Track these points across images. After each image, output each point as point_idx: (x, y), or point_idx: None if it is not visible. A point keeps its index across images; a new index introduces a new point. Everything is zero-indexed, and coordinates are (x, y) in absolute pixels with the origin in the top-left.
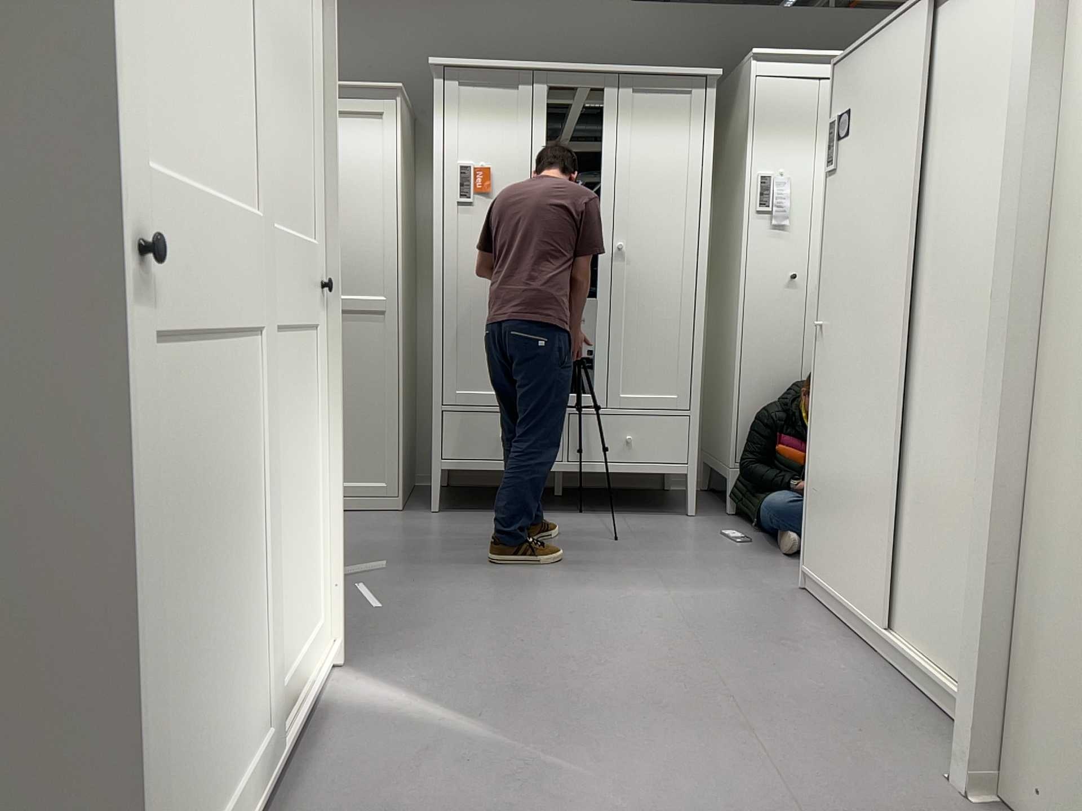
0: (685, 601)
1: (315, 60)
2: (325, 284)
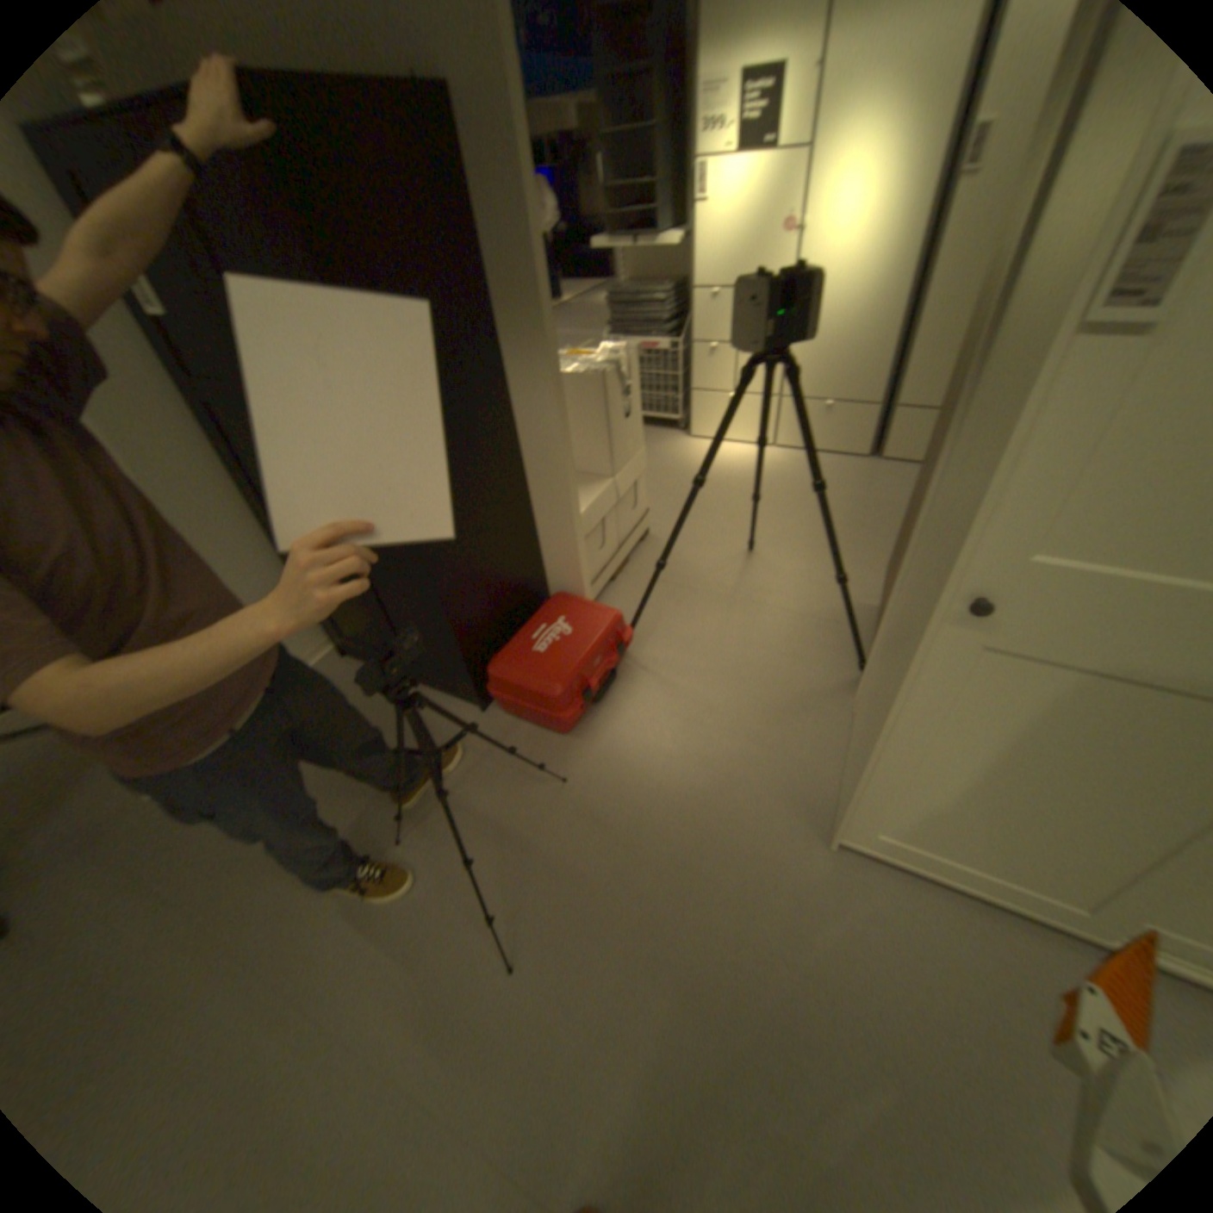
0: None
1: None
2: None
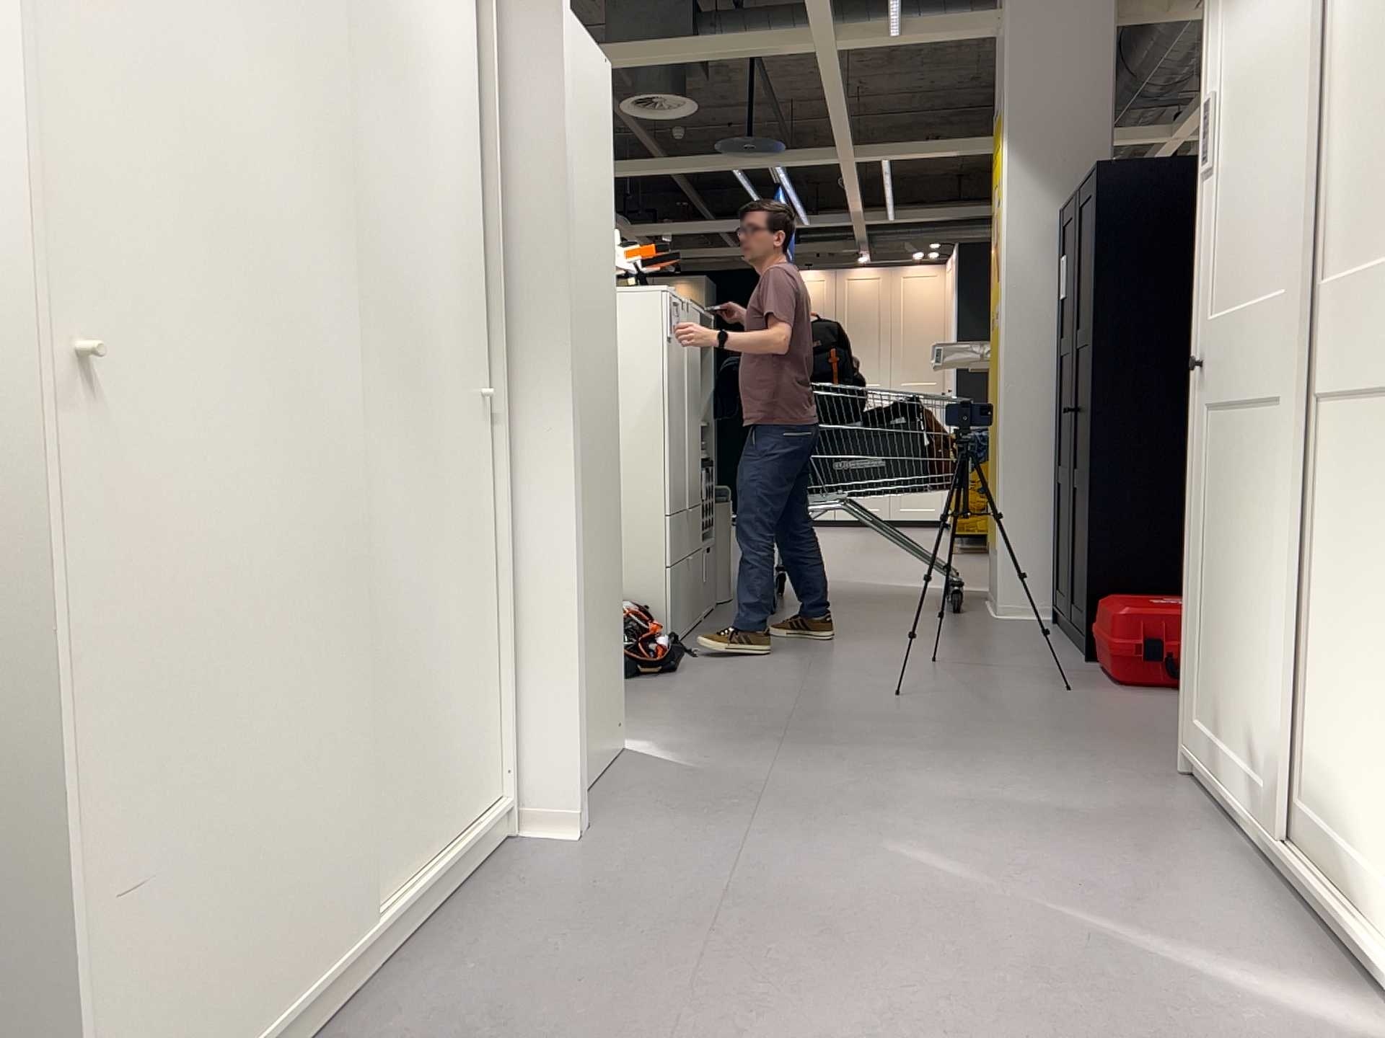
0: None
1: None
2: None
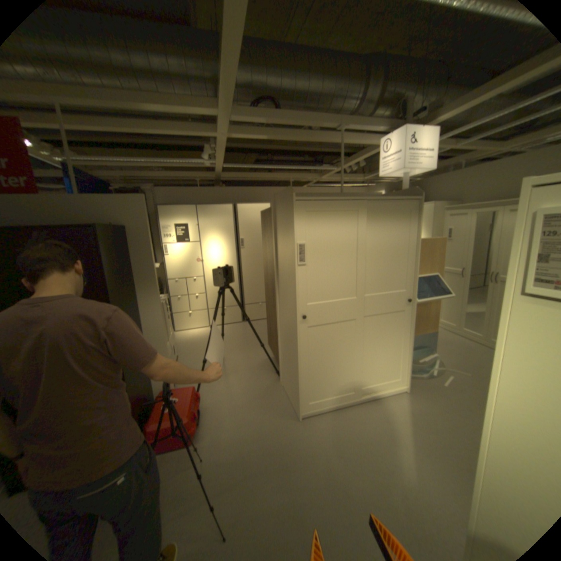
0: None
1: (413, 244)
2: (410, 300)
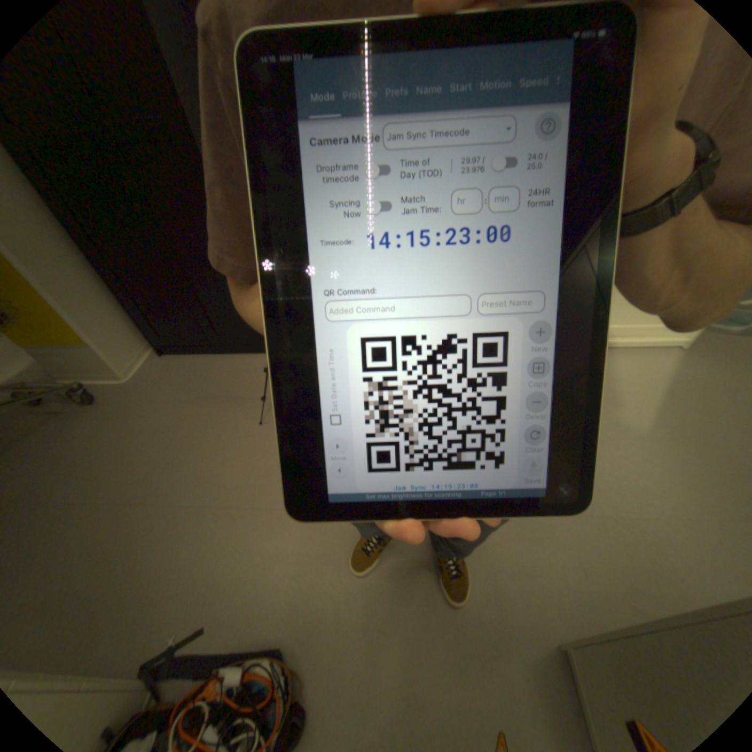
0: None
1: None
2: None
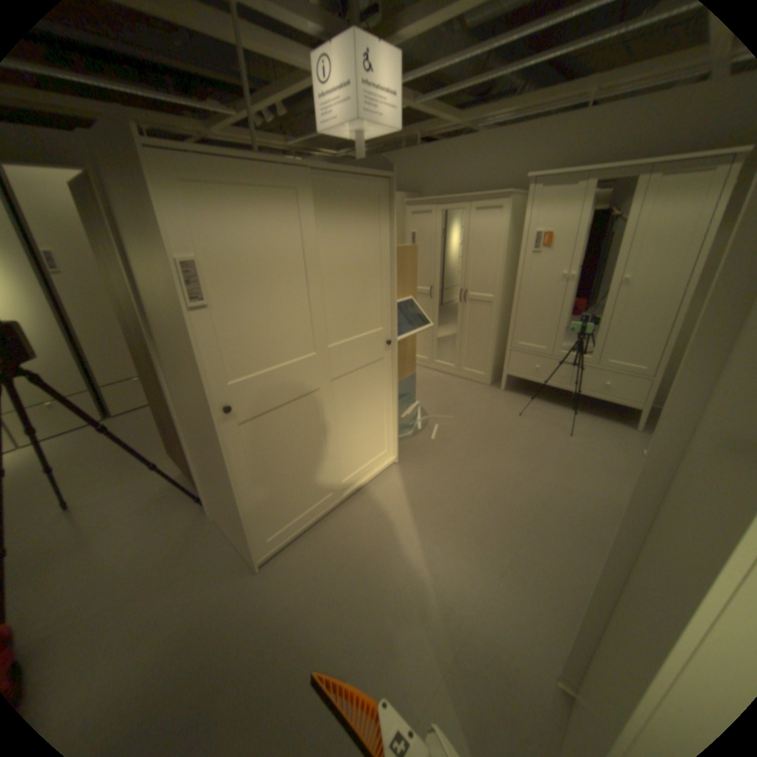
0: (564, 488)
1: (387, 254)
2: (389, 342)
